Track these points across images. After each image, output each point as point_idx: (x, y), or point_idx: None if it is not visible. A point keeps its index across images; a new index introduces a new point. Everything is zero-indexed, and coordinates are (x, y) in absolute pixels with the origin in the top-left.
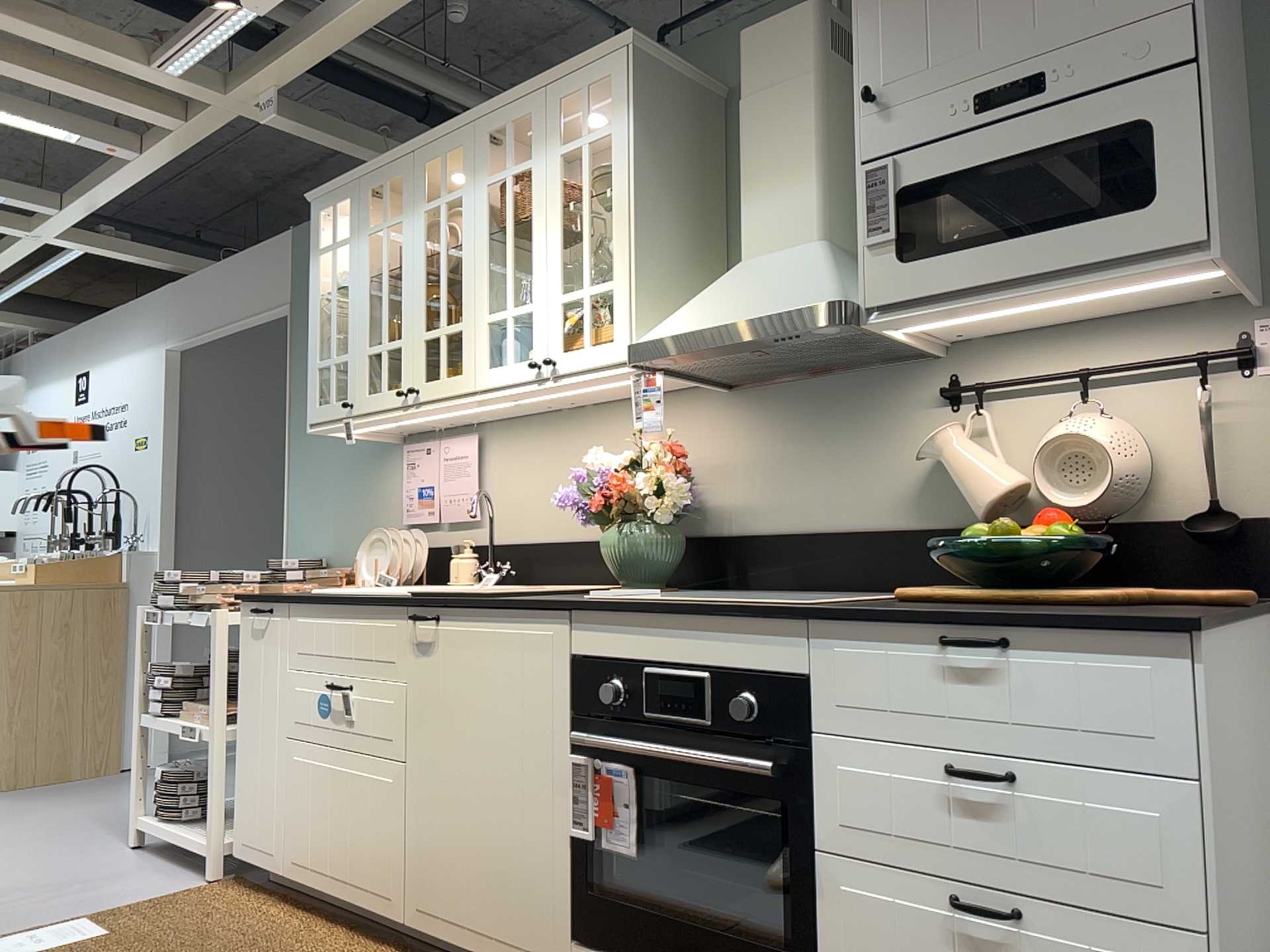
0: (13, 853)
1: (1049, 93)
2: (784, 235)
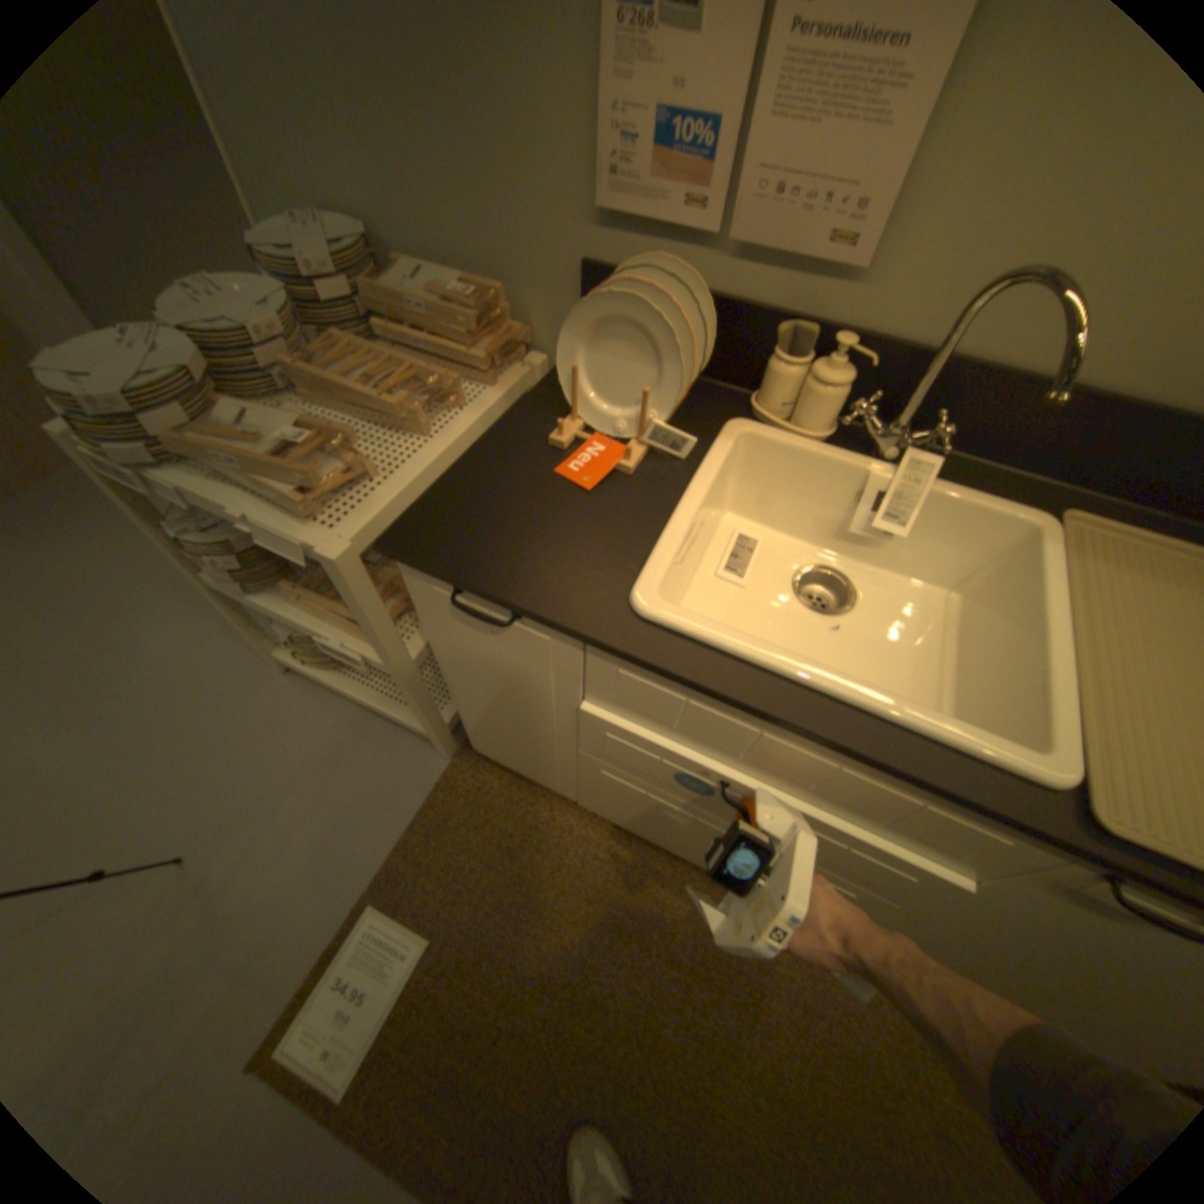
0: (128, 717)
1: None
2: None
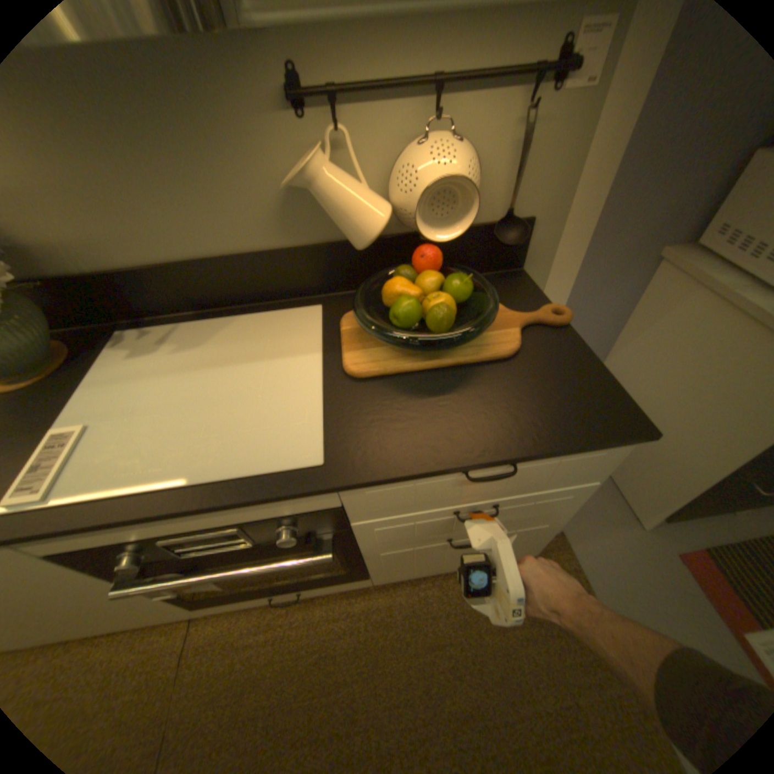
0: None
1: None
2: None
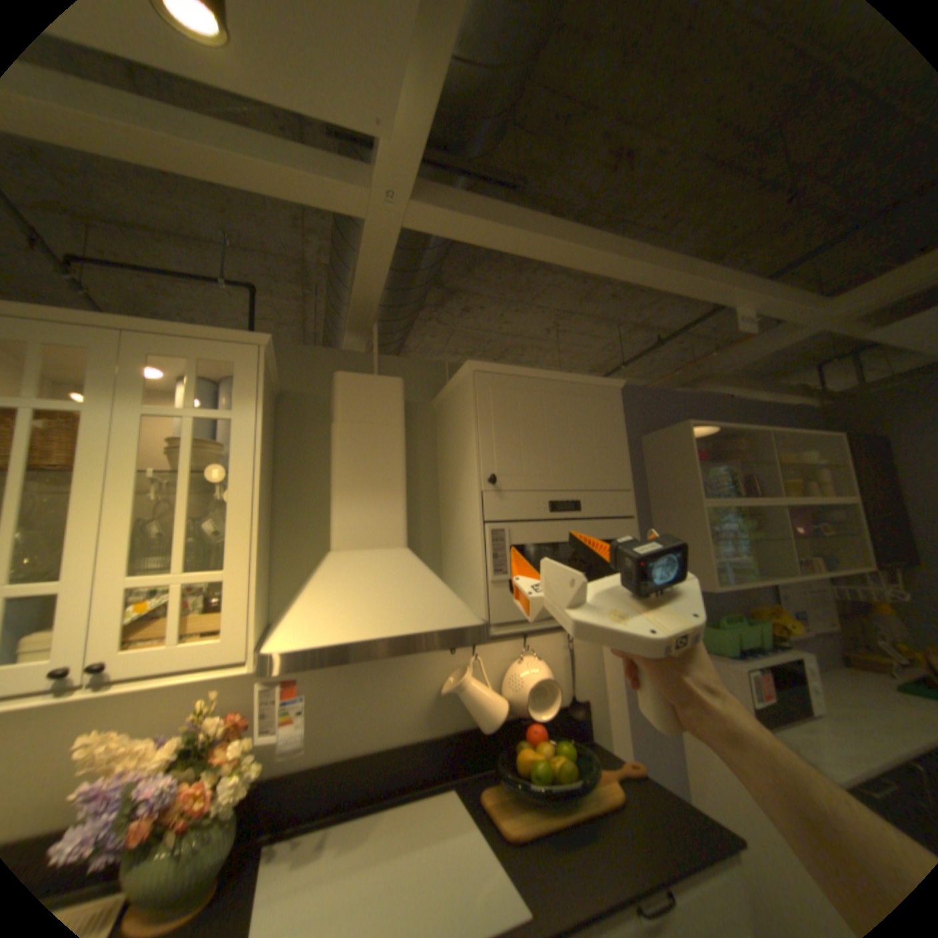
0: None
1: (584, 512)
2: (377, 537)
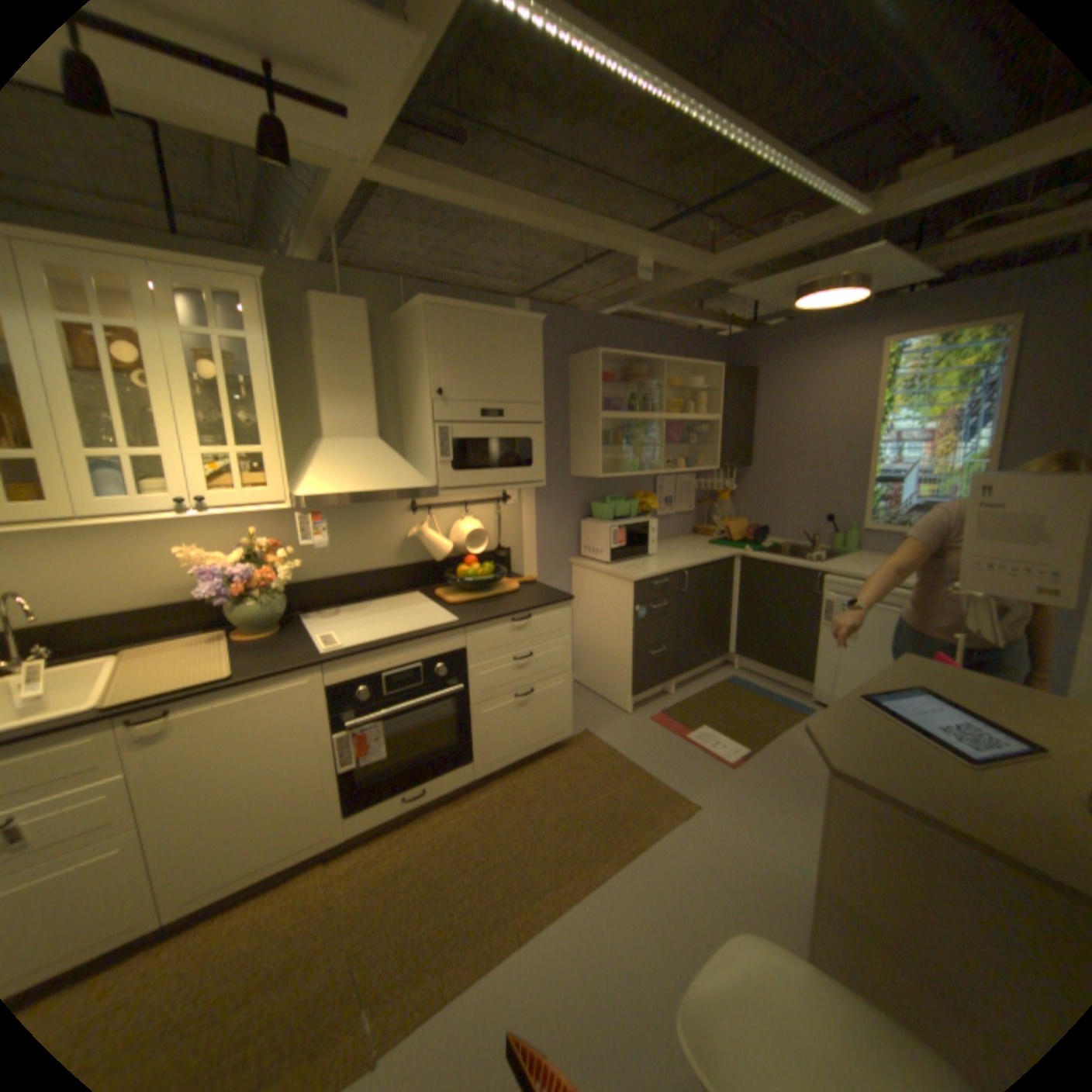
0: None
1: (506, 419)
2: (357, 430)
